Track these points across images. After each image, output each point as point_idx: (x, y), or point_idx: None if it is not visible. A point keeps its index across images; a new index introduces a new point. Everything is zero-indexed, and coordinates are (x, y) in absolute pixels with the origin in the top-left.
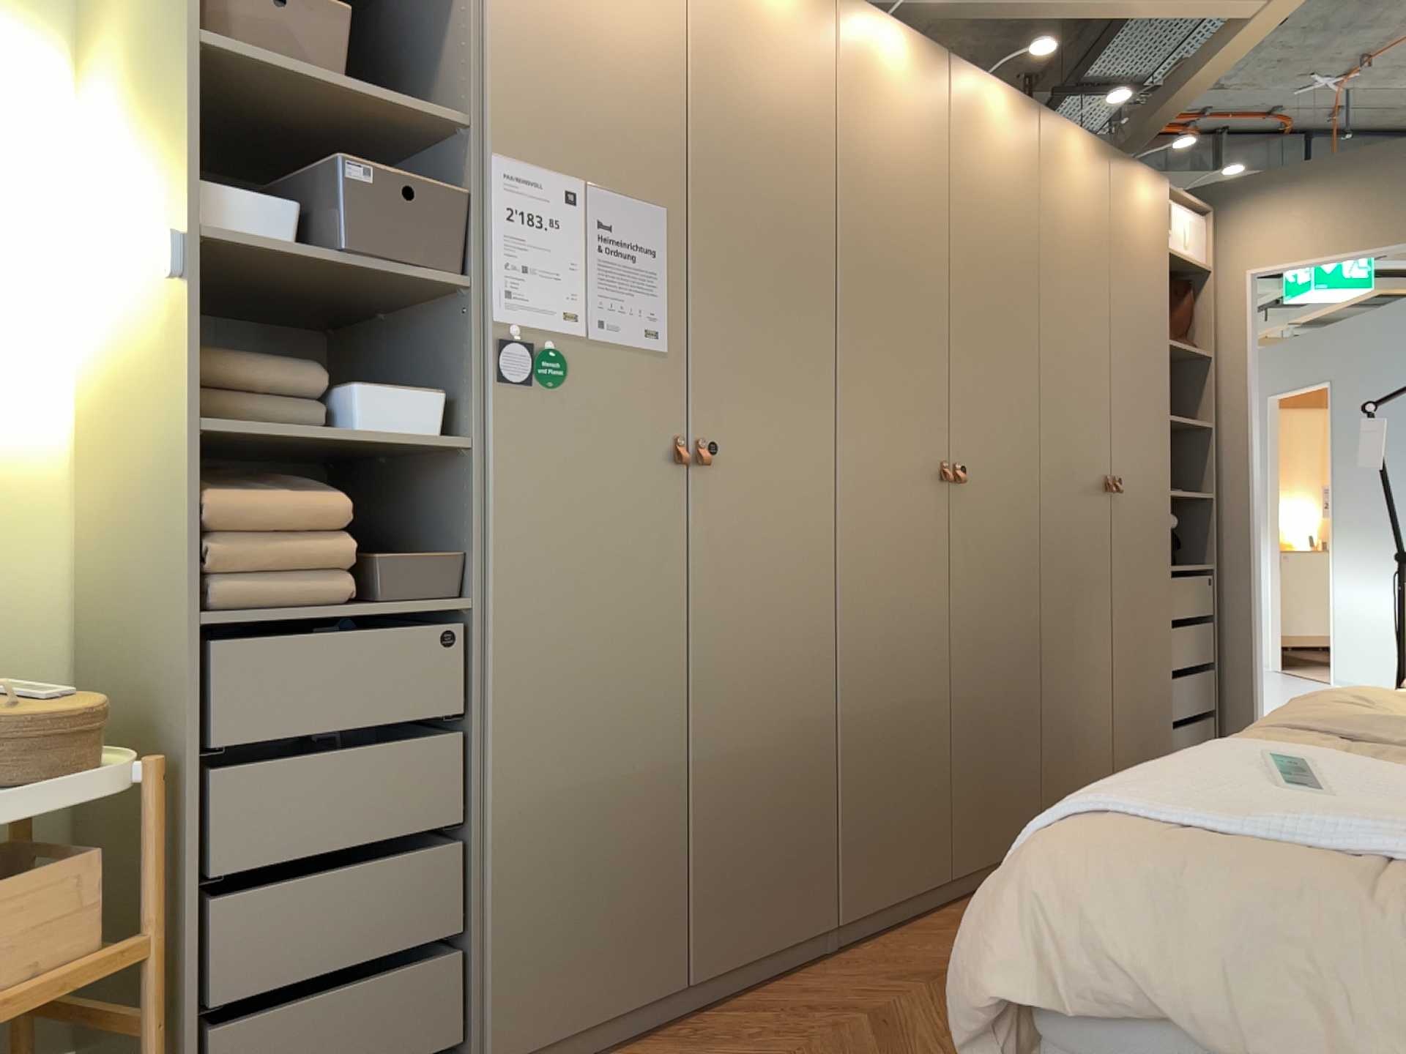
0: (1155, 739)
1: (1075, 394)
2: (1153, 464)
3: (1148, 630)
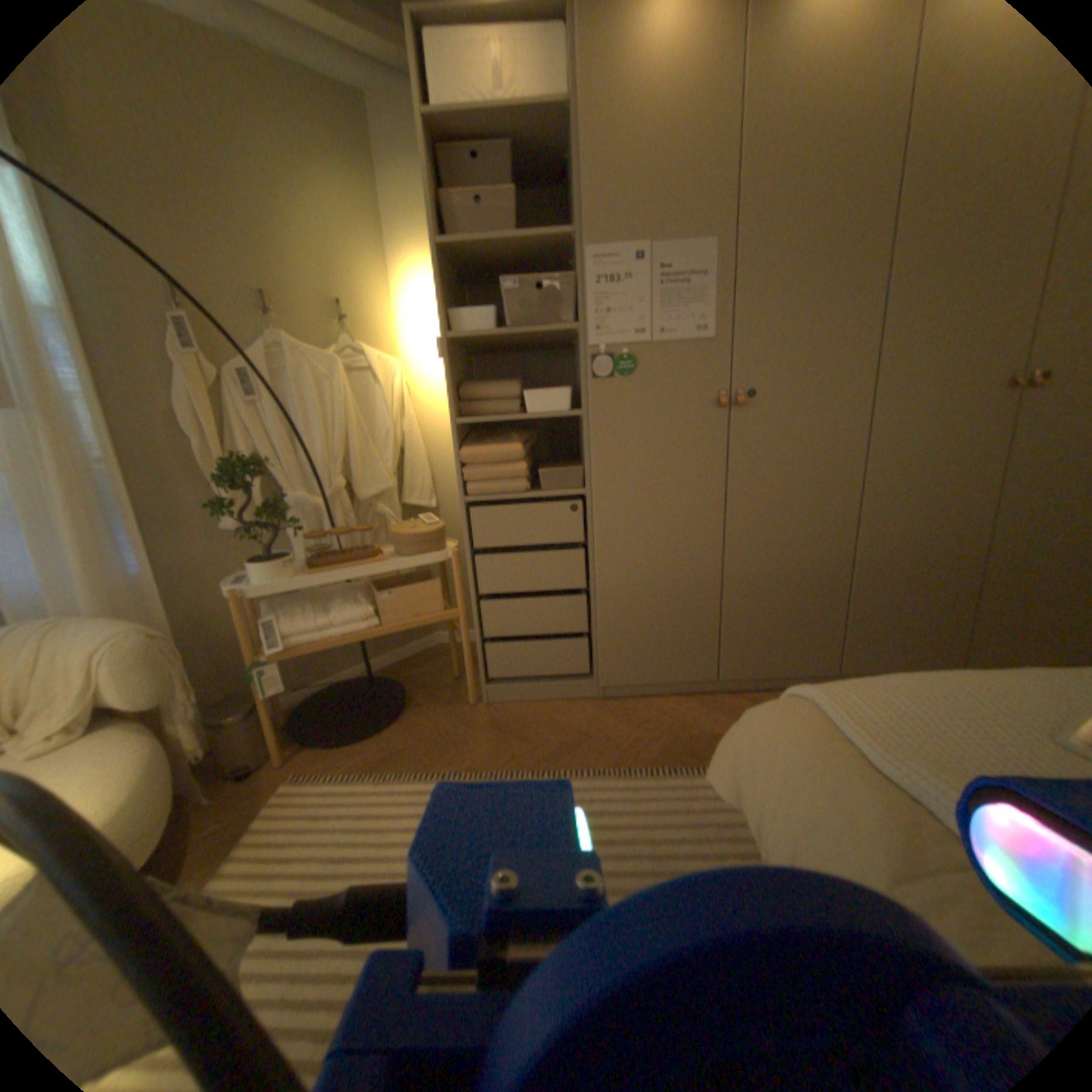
0: None
1: None
2: None
3: None
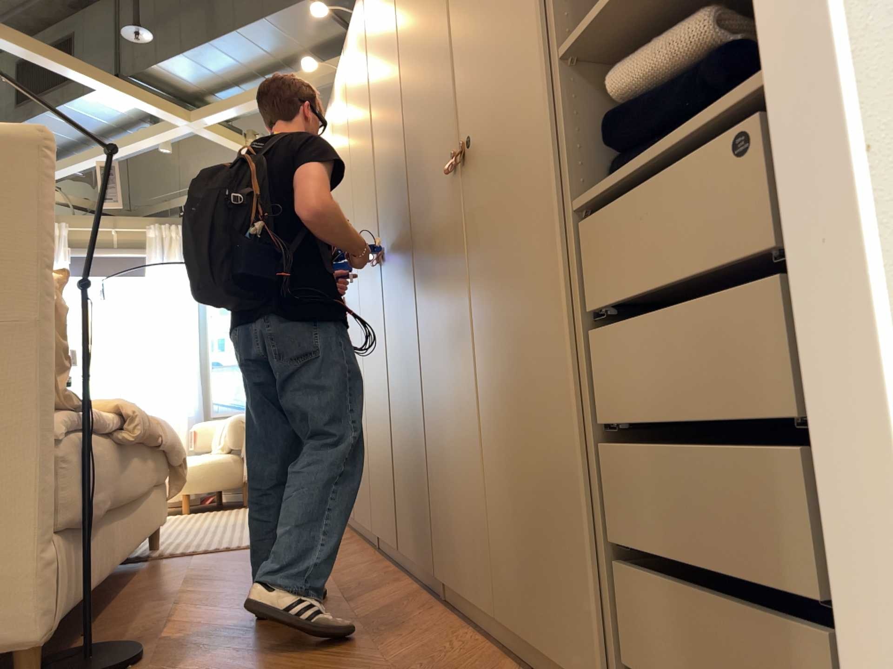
0: (563, 556)
1: (428, 101)
2: (517, 55)
3: (533, 347)
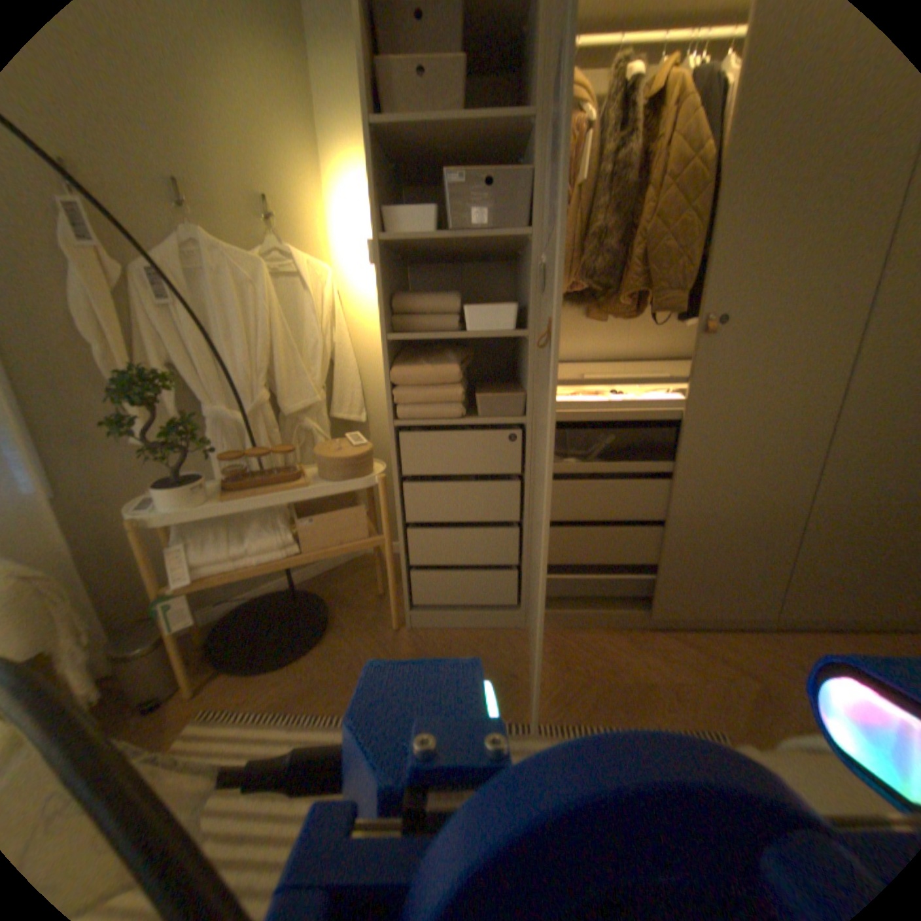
0: None
1: None
2: None
3: None
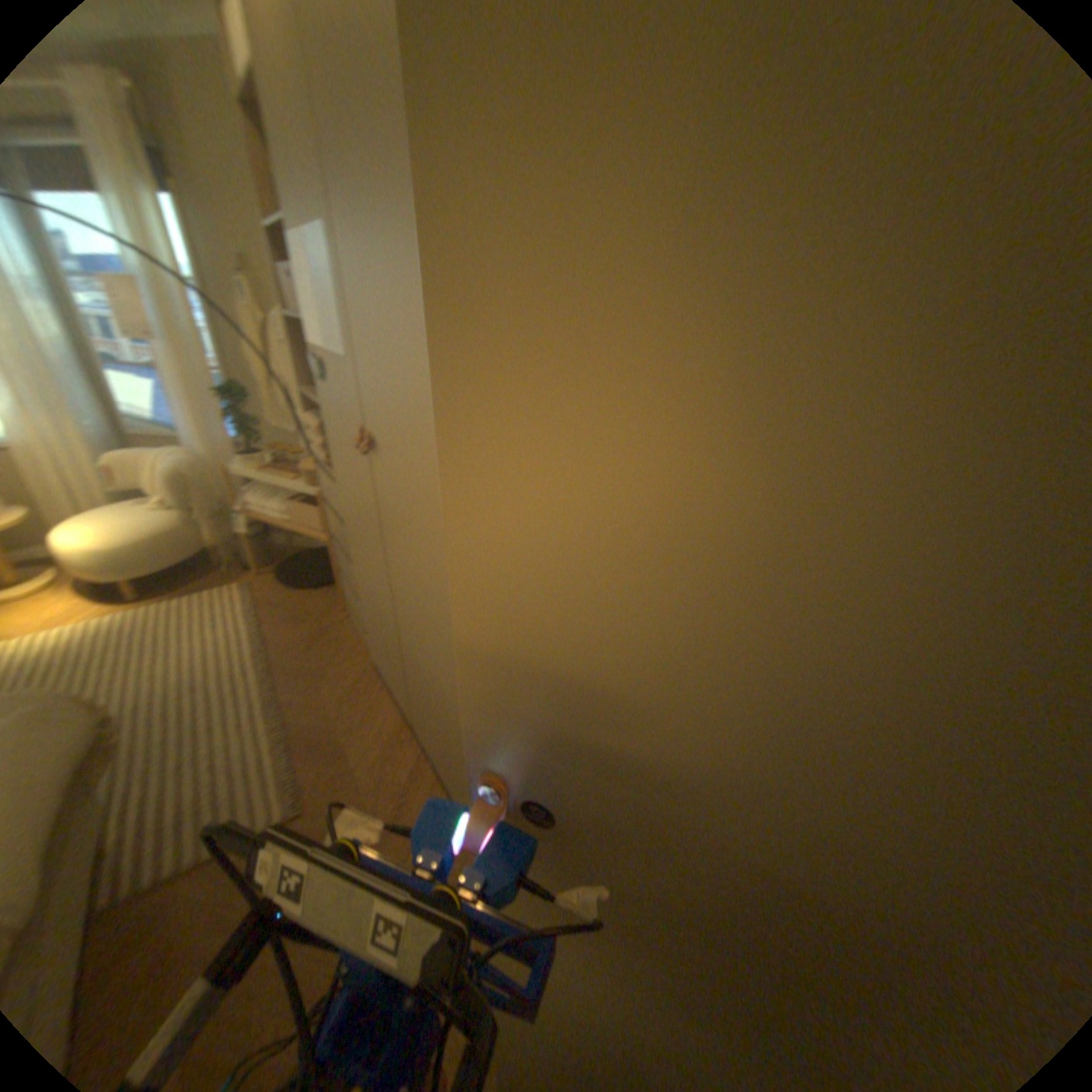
0: None
1: None
2: None
3: None
